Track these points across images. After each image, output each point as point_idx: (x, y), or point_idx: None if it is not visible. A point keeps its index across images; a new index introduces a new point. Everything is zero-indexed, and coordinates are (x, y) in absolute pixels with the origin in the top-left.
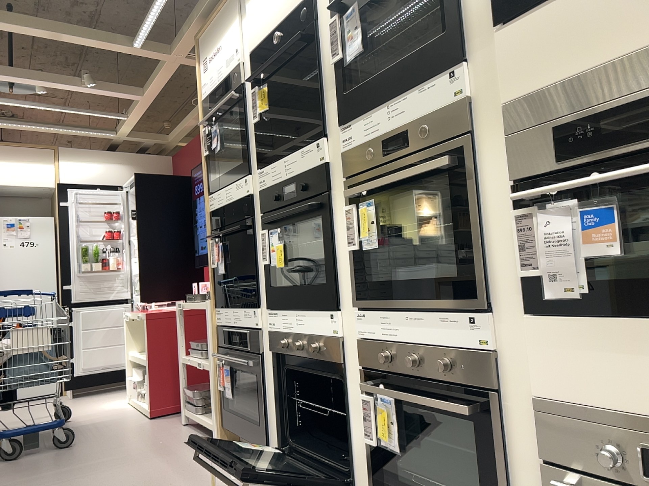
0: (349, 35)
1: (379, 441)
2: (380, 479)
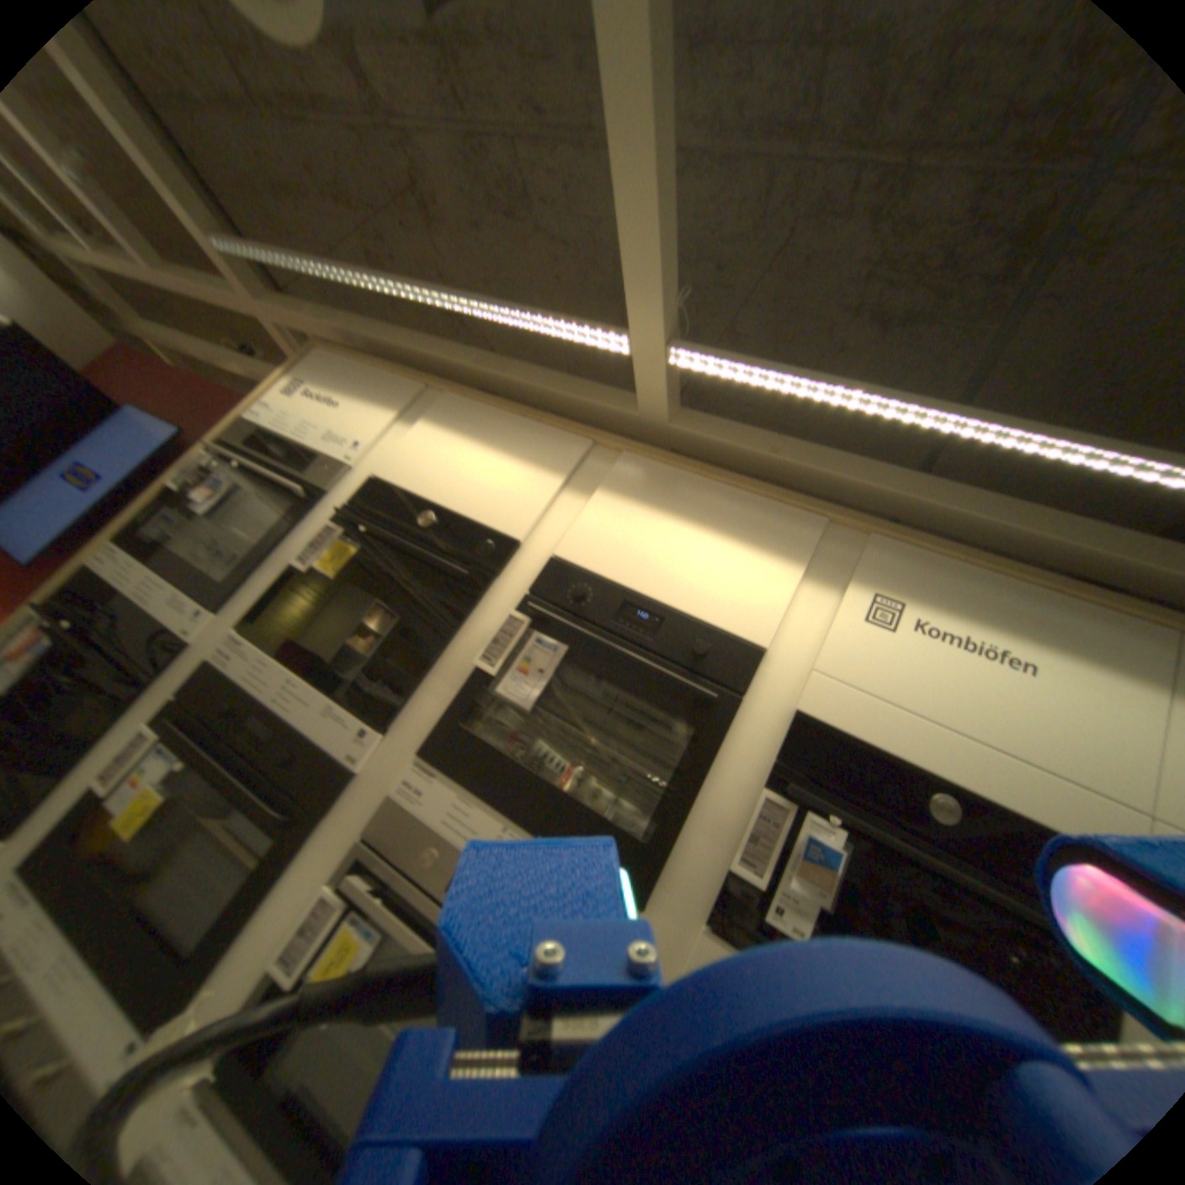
0: (528, 665)
1: None
2: None
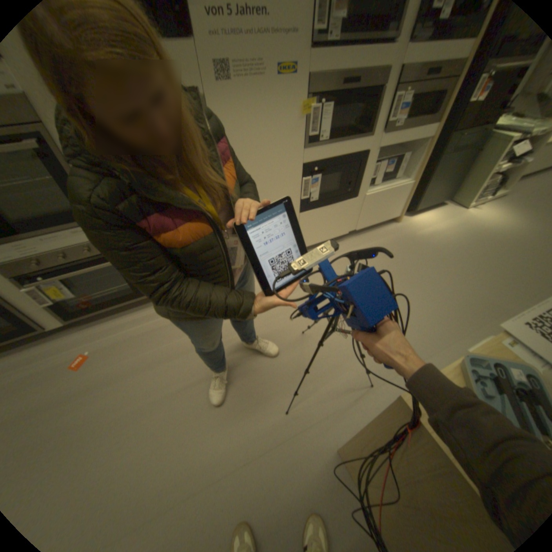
0: None
1: (52, 301)
2: (59, 313)
